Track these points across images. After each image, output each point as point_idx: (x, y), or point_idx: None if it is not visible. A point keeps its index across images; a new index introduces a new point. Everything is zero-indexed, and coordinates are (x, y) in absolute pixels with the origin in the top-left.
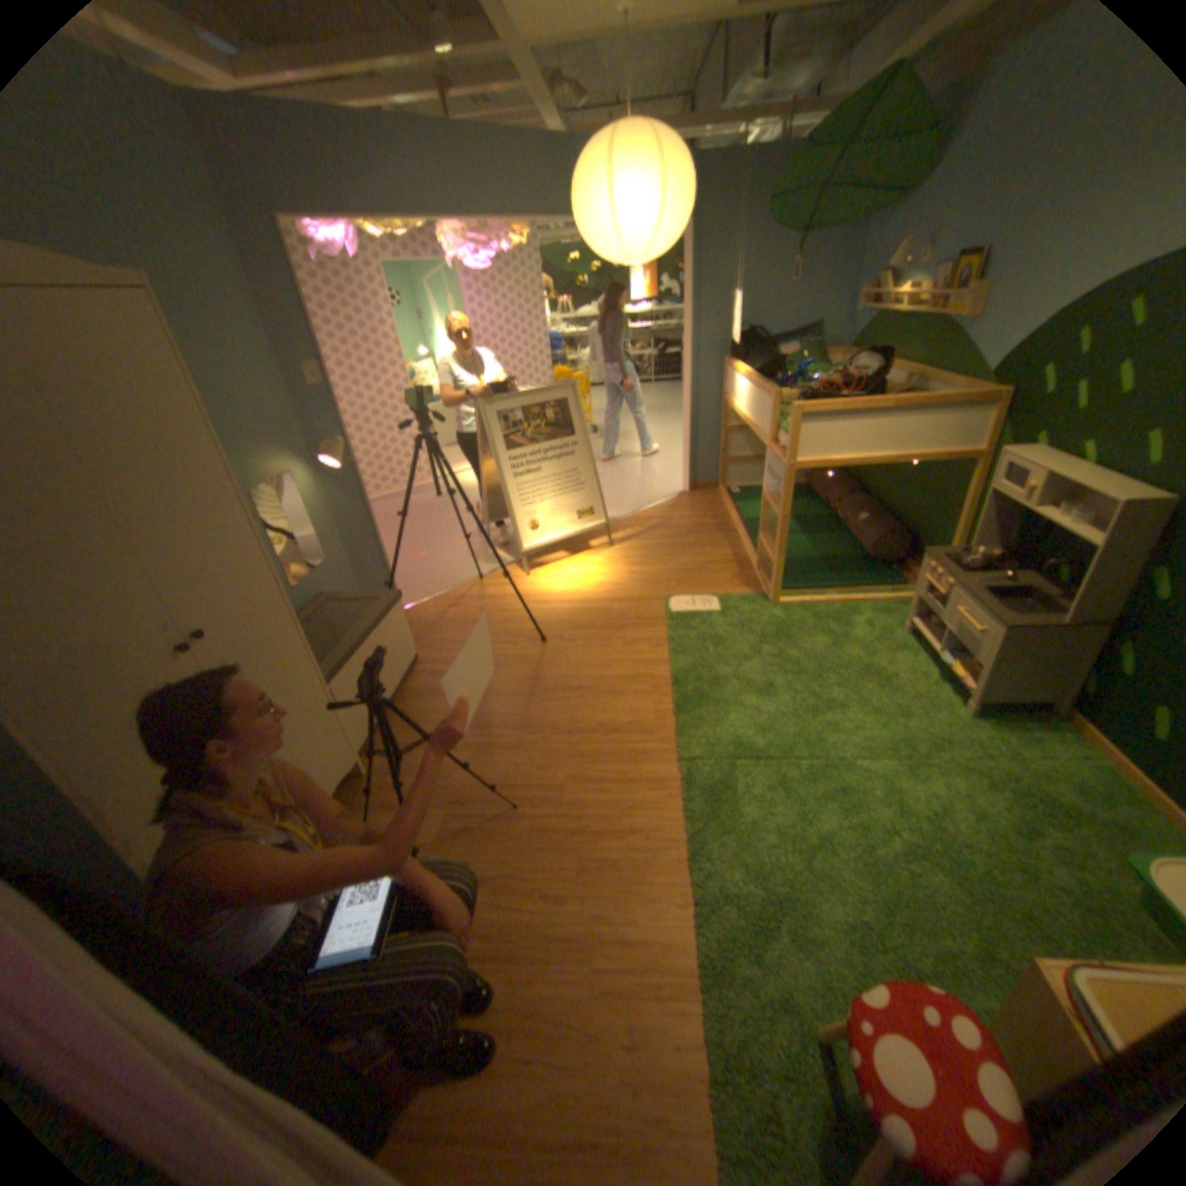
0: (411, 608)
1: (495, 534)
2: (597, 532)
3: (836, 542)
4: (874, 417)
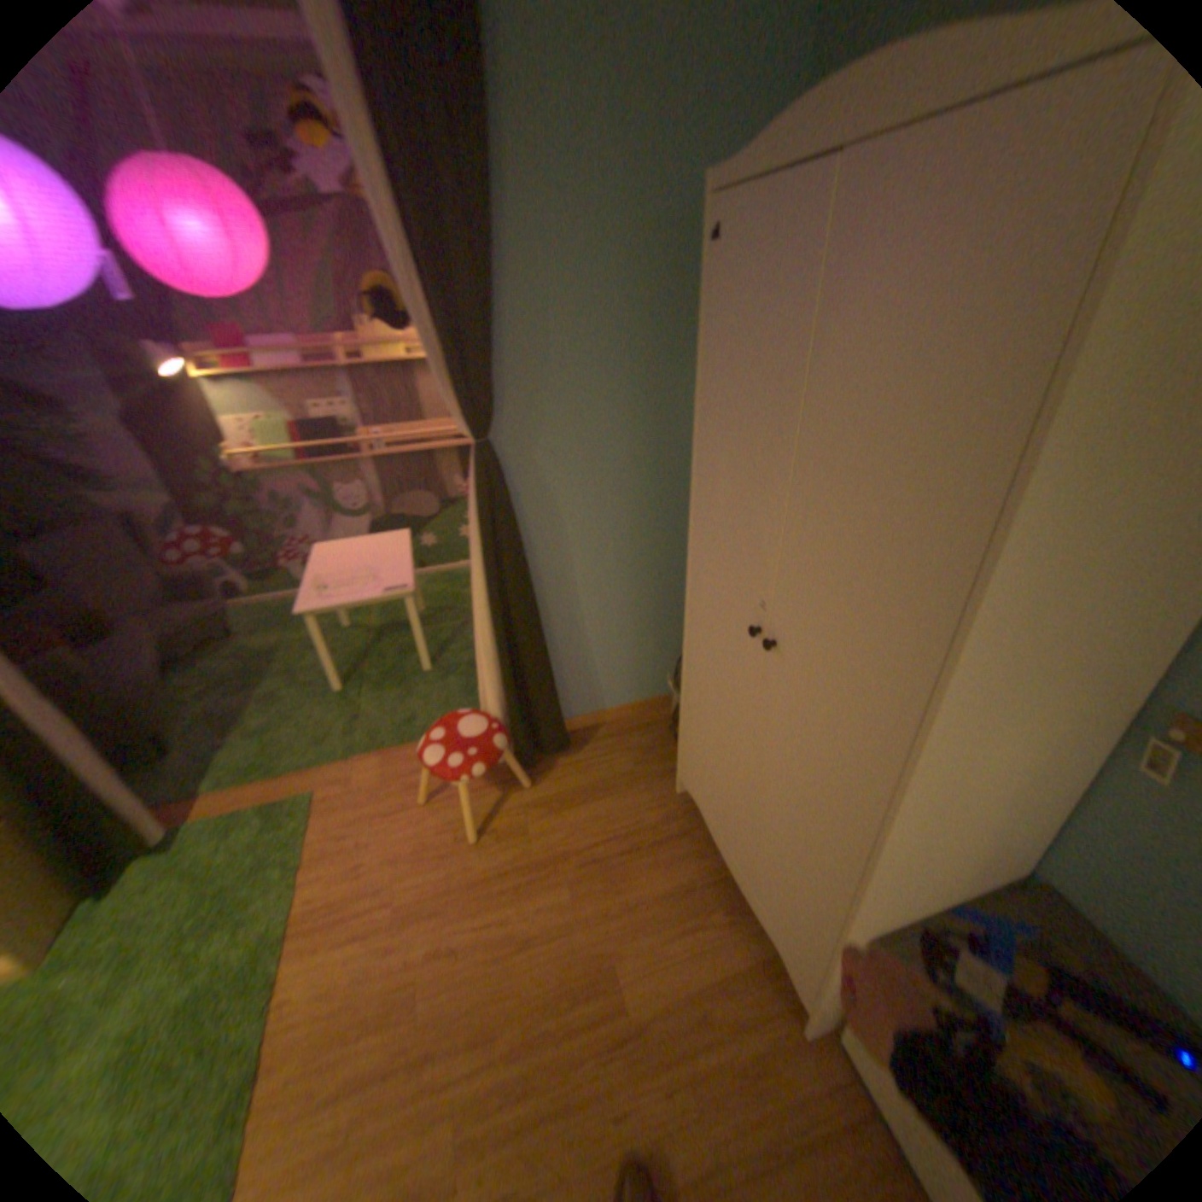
0: None
1: None
2: None
3: None
4: None
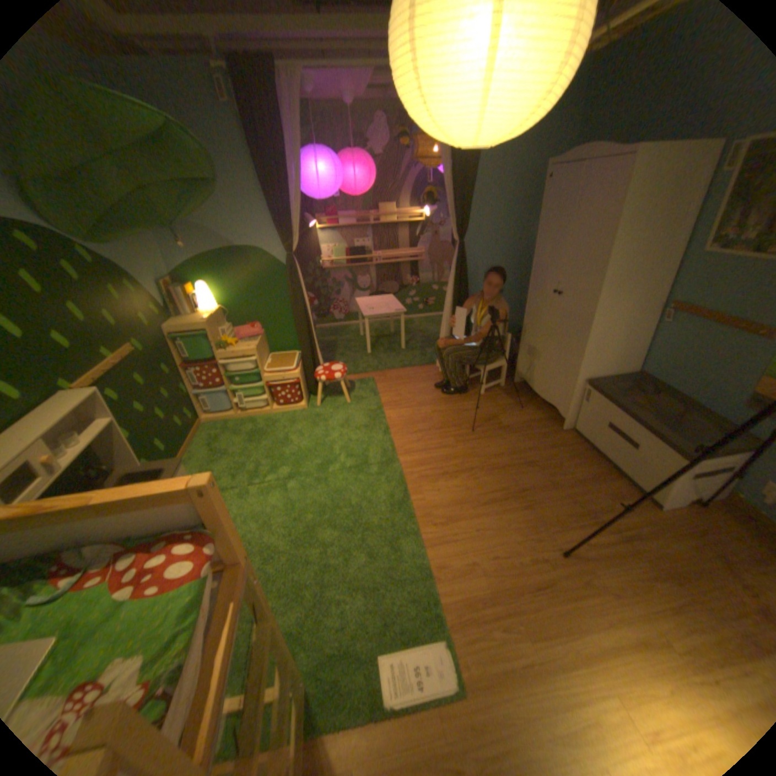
0: None
1: None
2: None
3: None
4: None
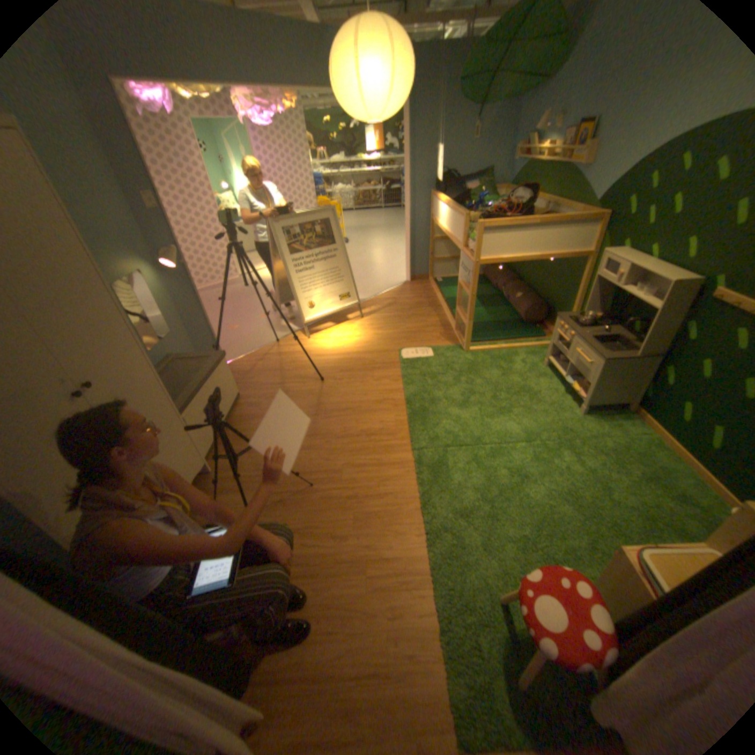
0: (232, 362)
1: (284, 311)
2: (352, 308)
3: (502, 311)
4: (527, 230)
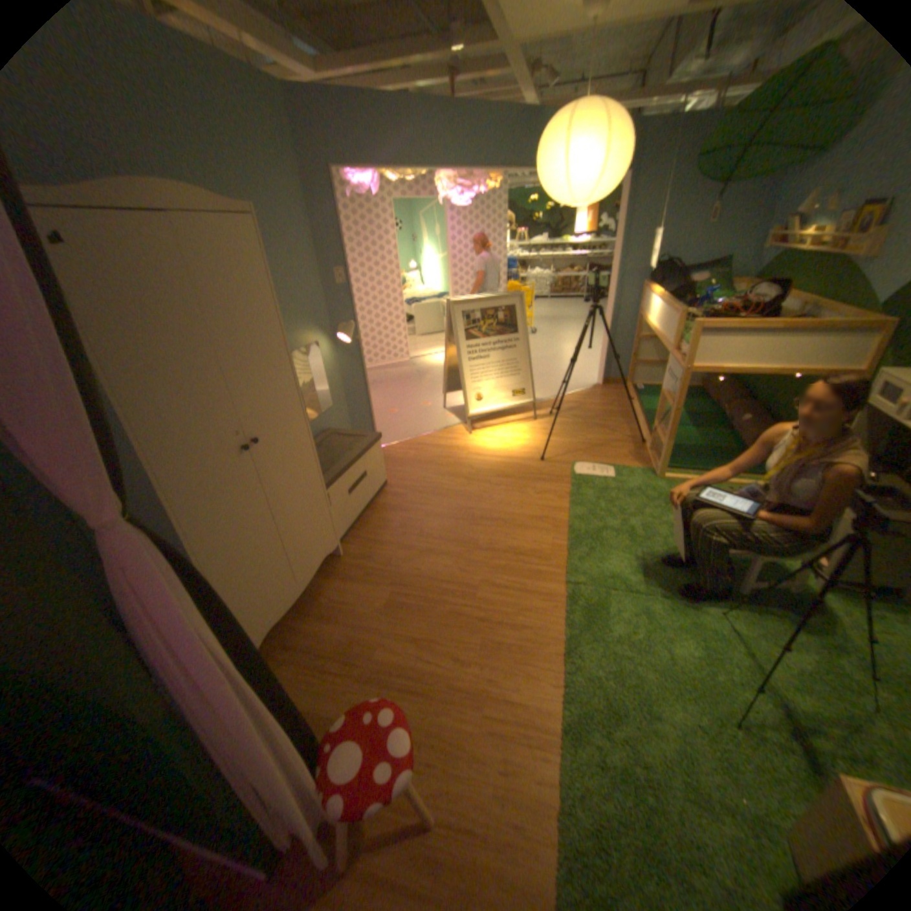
0: (385, 447)
1: (449, 401)
2: (526, 408)
3: (722, 436)
4: (767, 335)
